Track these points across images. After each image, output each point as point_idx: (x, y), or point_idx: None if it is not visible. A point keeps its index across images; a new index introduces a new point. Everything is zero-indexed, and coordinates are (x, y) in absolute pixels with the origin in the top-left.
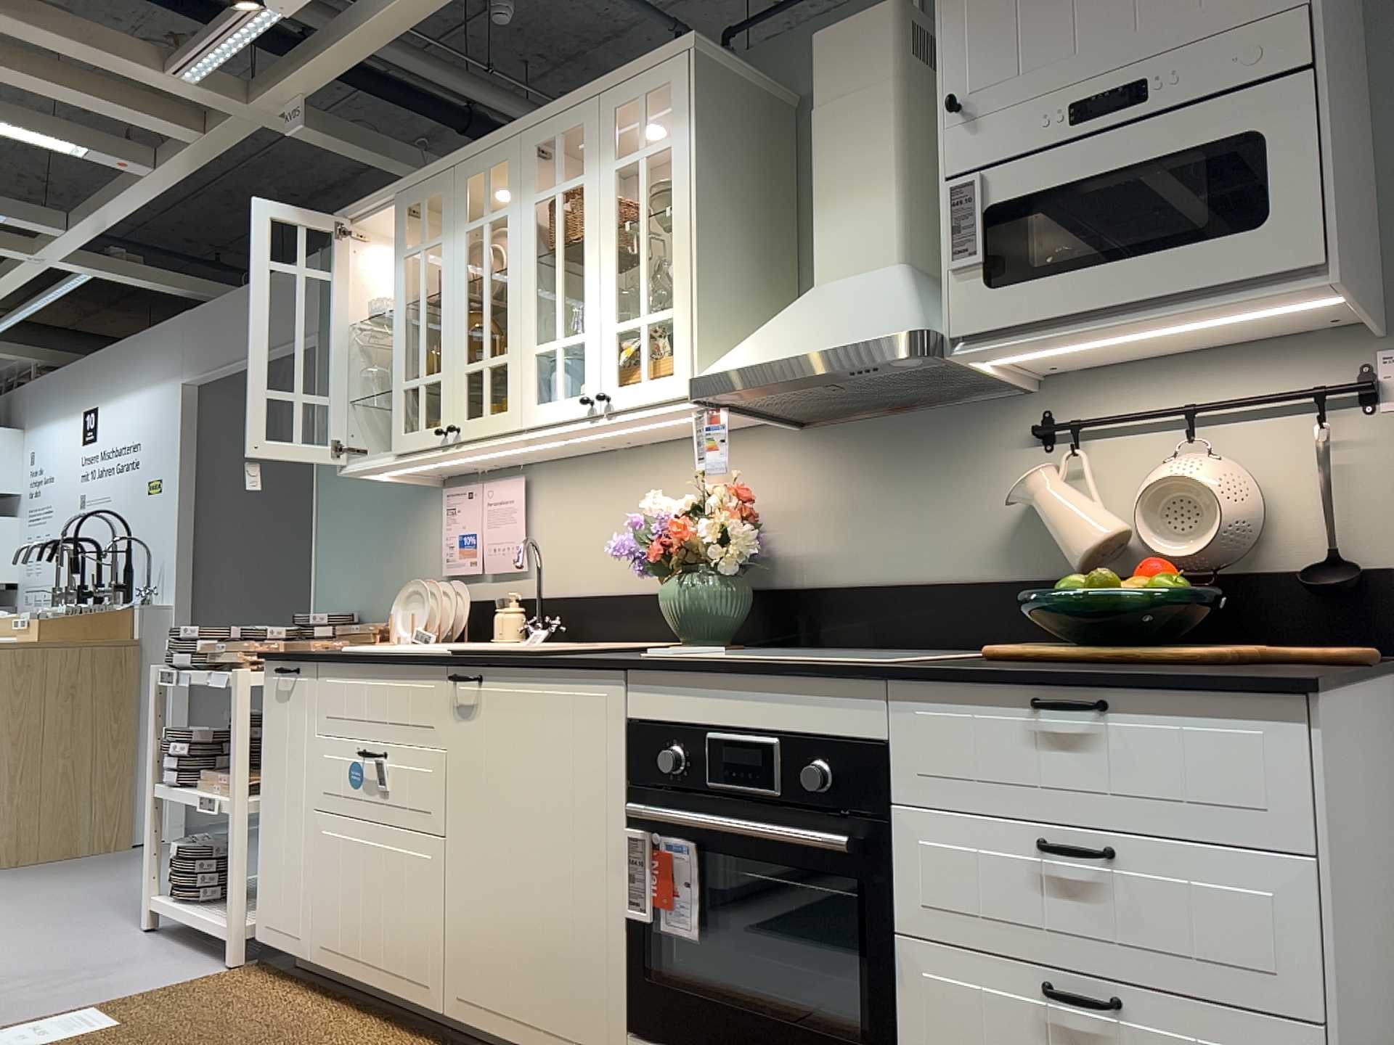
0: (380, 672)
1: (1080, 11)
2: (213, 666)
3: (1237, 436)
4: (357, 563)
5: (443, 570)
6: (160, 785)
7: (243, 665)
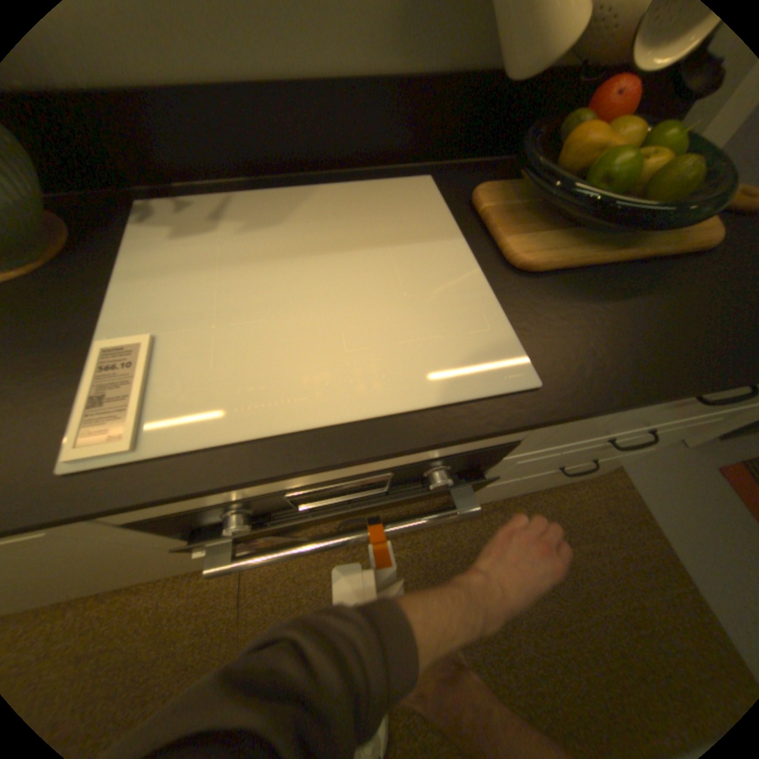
0: None
1: None
2: None
3: None
4: None
5: None
6: None
7: None
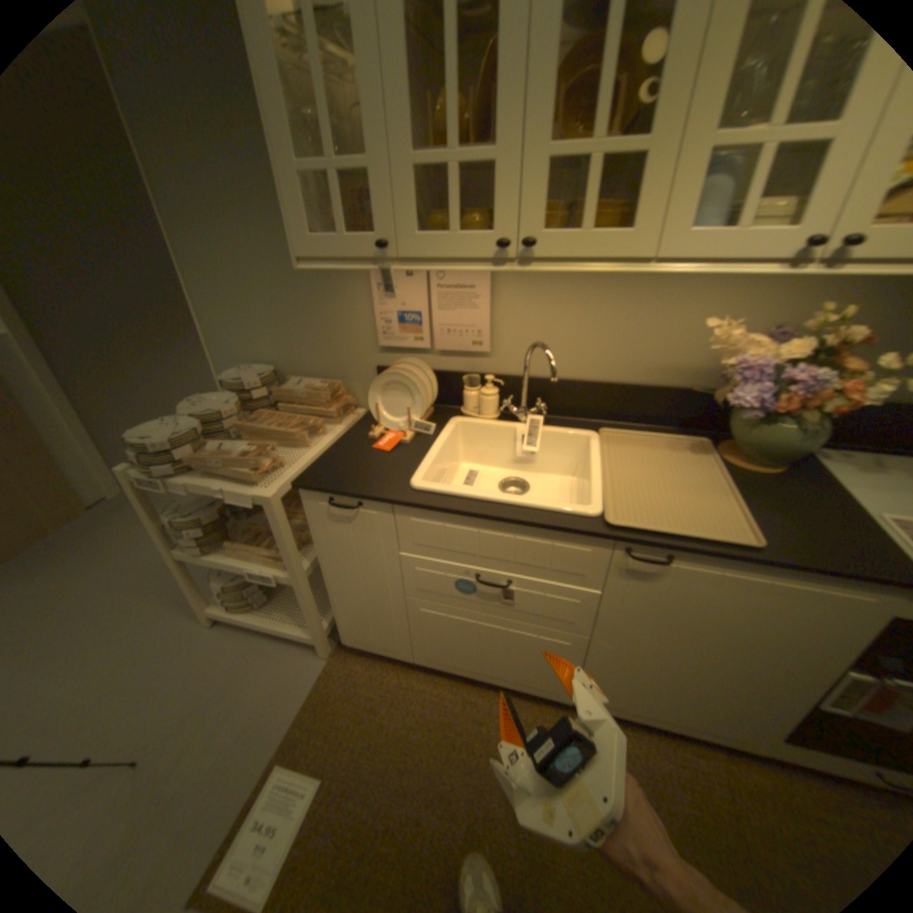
0: (502, 527)
1: None
2: (202, 472)
3: None
4: (256, 321)
5: (382, 341)
6: (177, 552)
7: (254, 479)
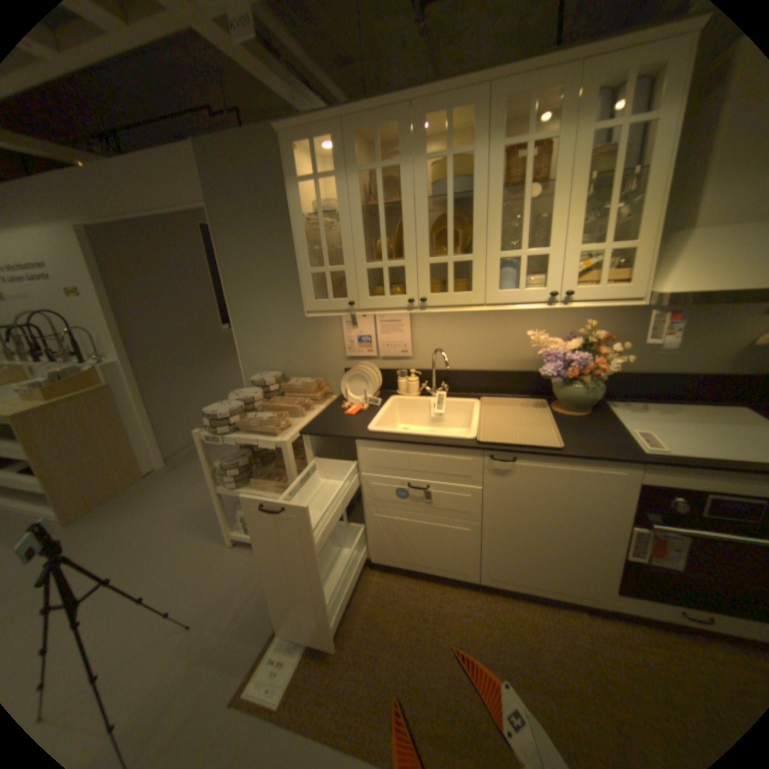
0: (421, 449)
1: None
2: (244, 431)
3: None
4: (273, 346)
5: (348, 353)
6: (219, 488)
7: (275, 433)
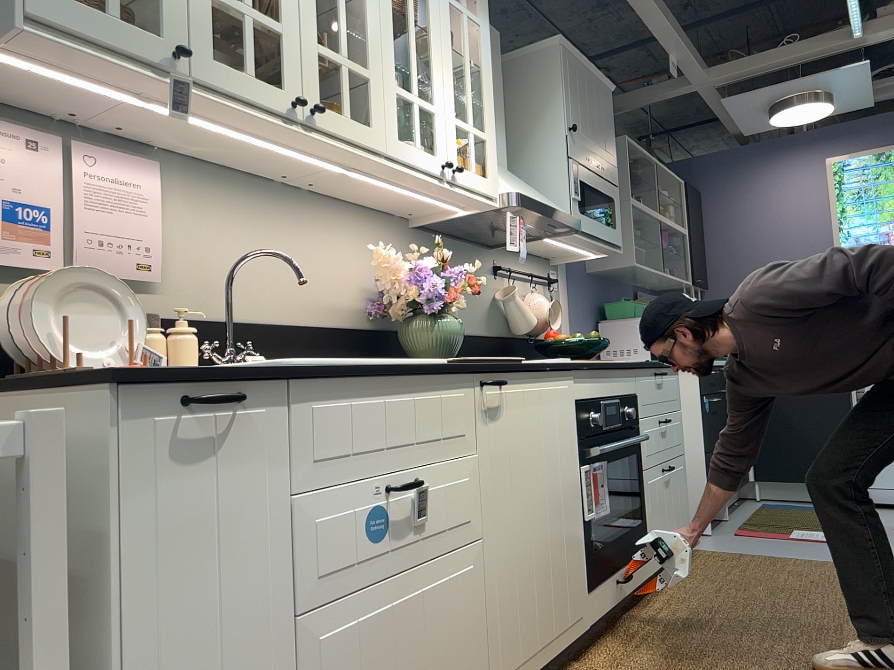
0: (401, 386)
1: (591, 125)
2: None
3: (534, 288)
4: None
5: None
6: None
7: None
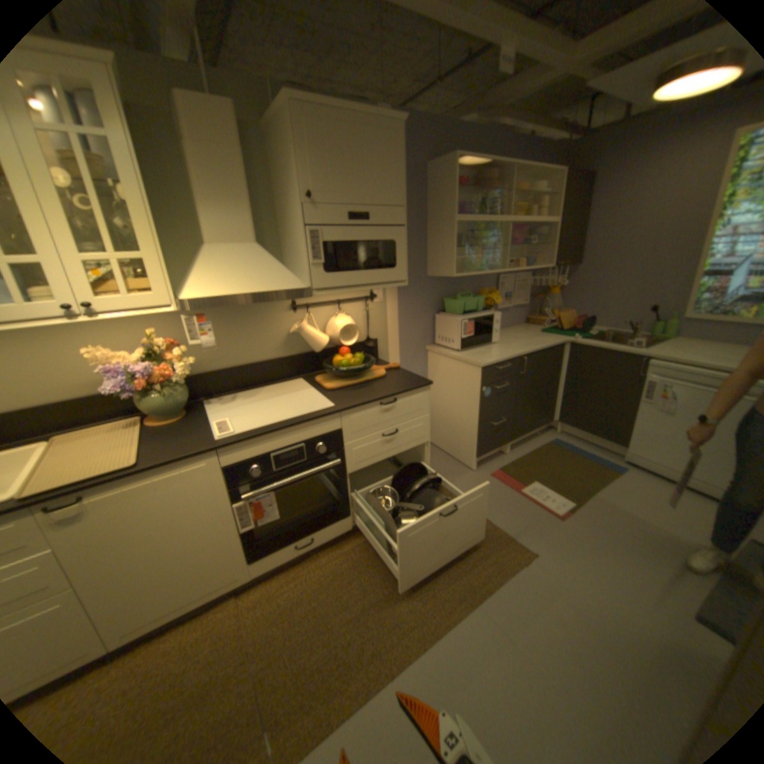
0: None
1: (352, 176)
2: None
3: (347, 308)
4: None
5: None
6: None
7: None
